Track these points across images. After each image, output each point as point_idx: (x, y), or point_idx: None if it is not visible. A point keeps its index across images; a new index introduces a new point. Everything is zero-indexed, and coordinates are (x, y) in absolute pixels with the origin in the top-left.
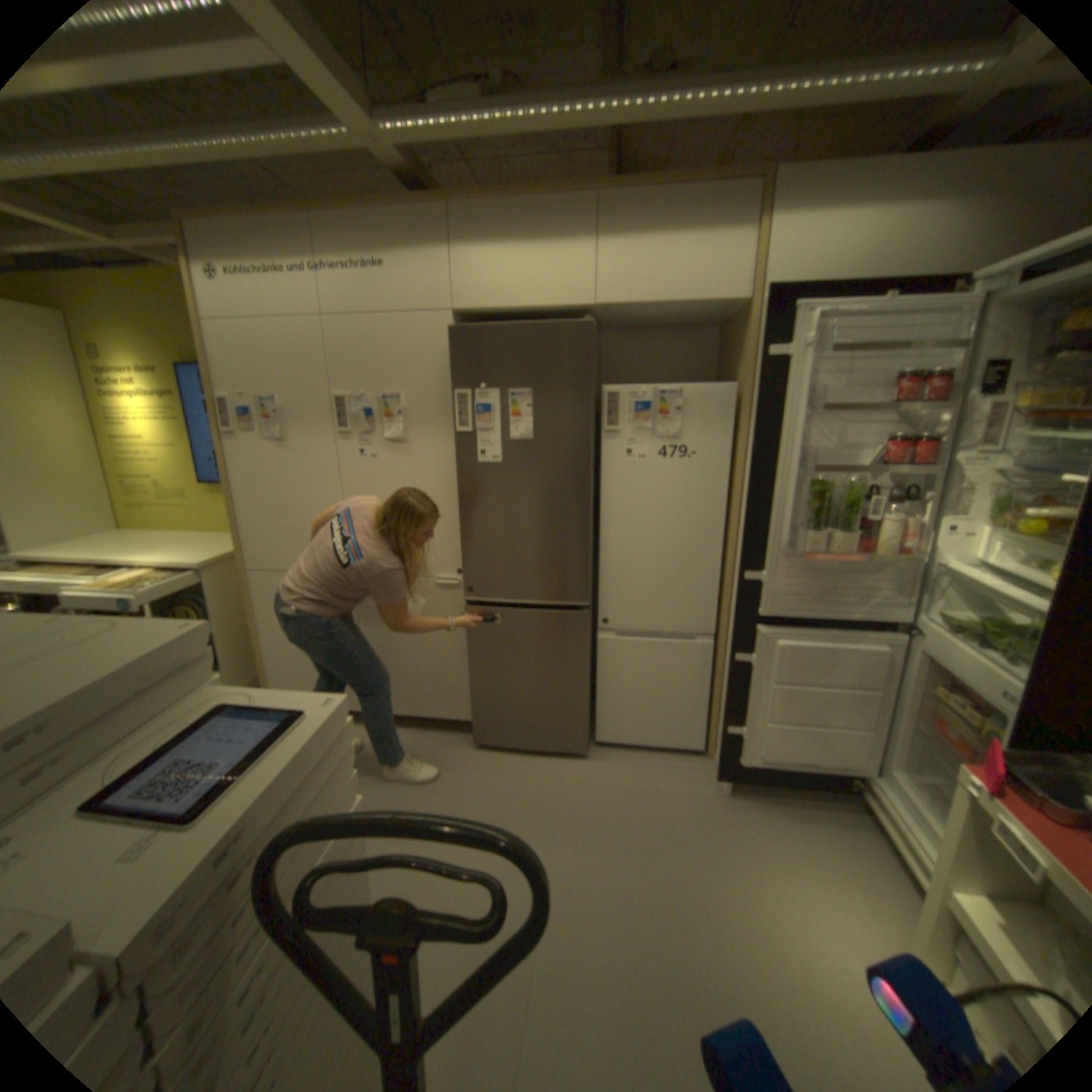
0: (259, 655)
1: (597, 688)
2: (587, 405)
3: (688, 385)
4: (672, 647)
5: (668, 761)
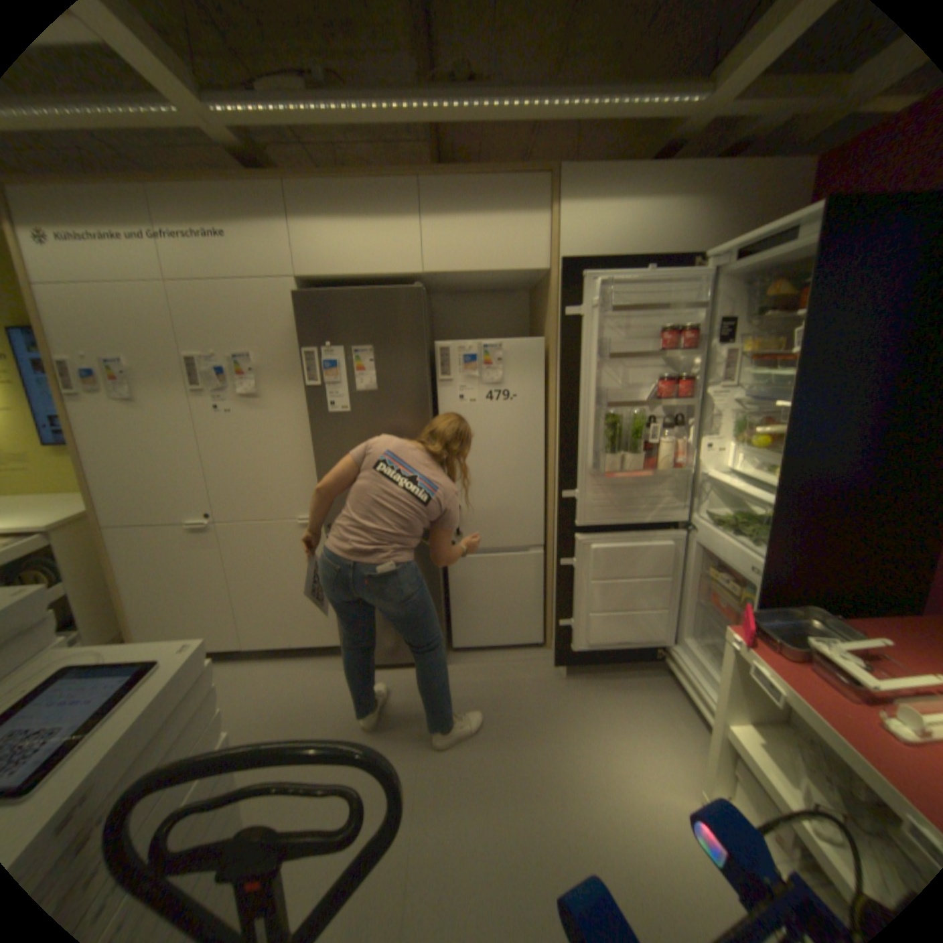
0: (121, 609)
1: (450, 601)
2: (423, 359)
3: (506, 340)
4: (510, 559)
5: (514, 655)
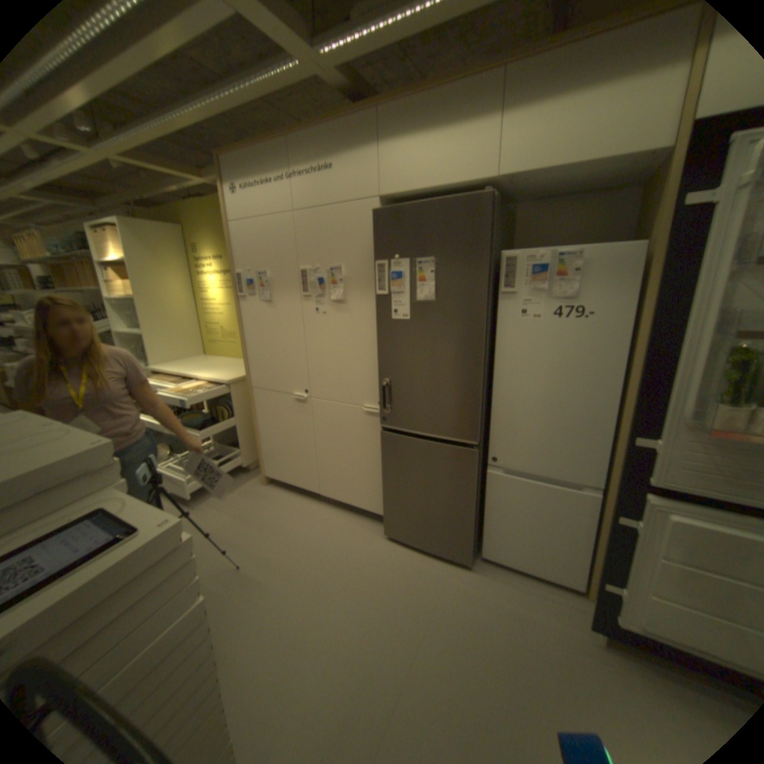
0: (259, 444)
1: (485, 514)
2: (484, 269)
3: (590, 245)
4: (558, 494)
5: (547, 592)
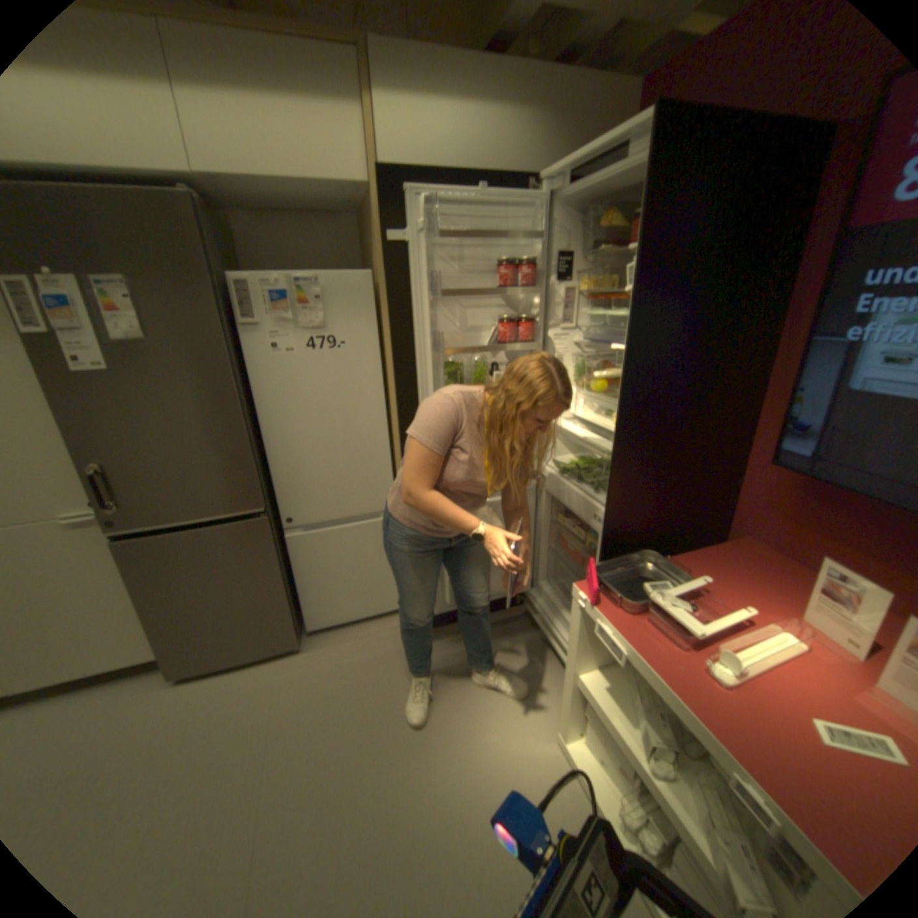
0: None
1: (296, 584)
2: (207, 295)
3: (323, 272)
4: (360, 529)
5: (376, 626)
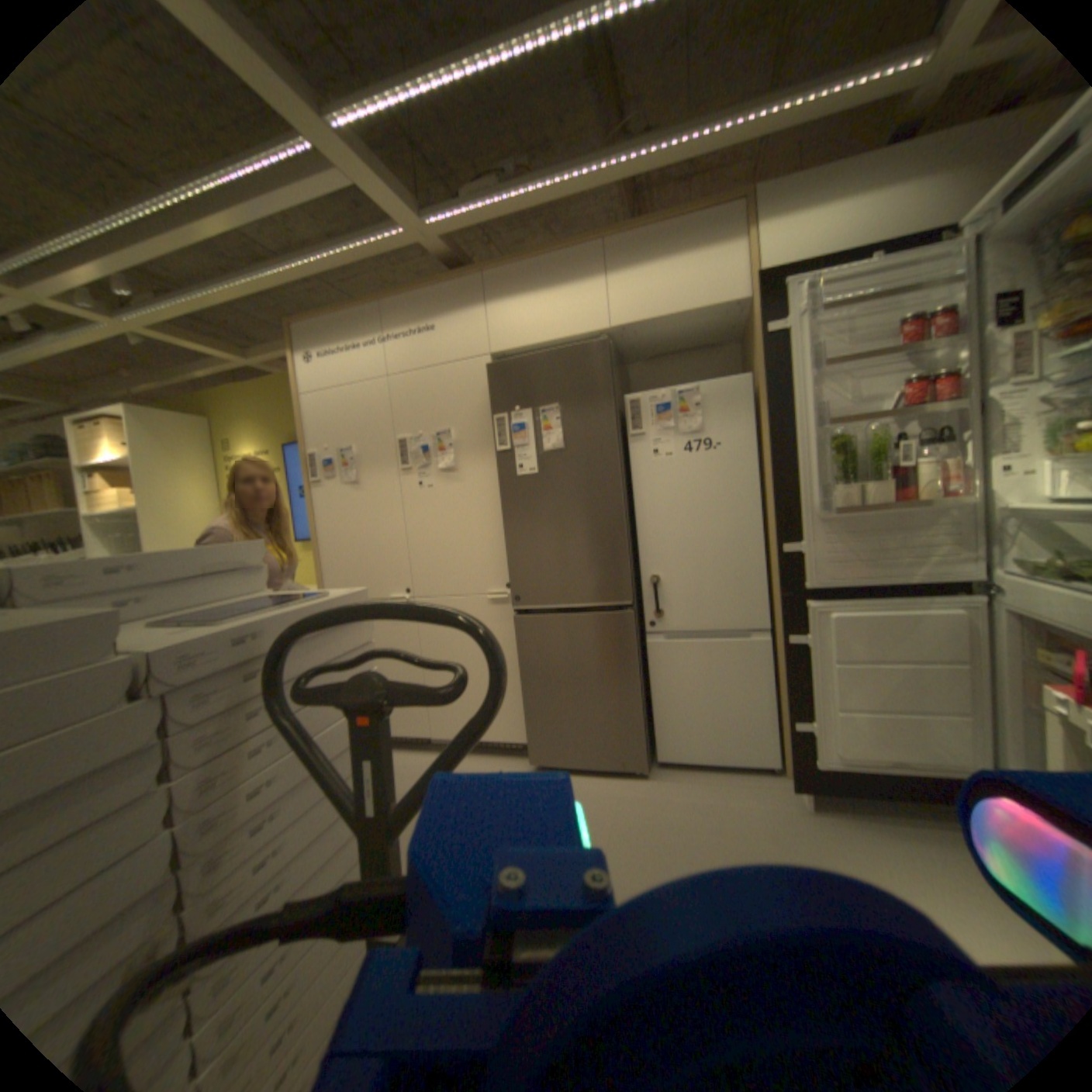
0: None
1: (653, 698)
2: (609, 410)
3: (703, 381)
4: (726, 646)
5: (740, 780)
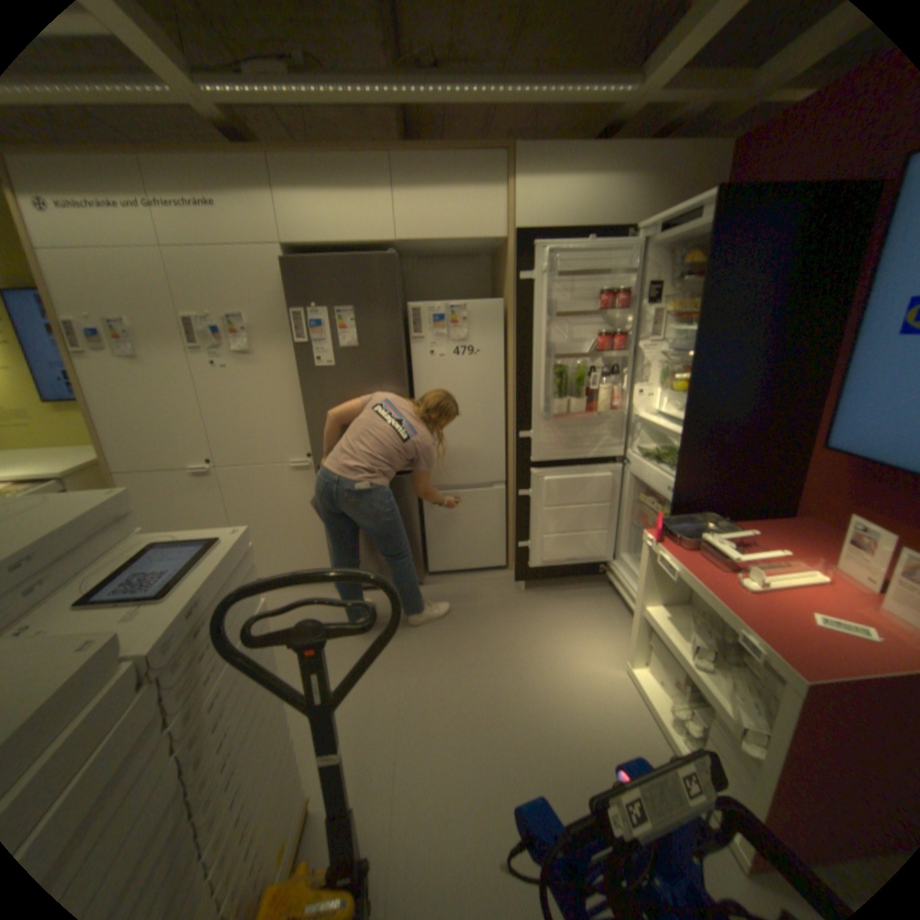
0: None
1: (426, 532)
2: (398, 319)
3: (470, 301)
4: (477, 495)
5: (482, 576)
